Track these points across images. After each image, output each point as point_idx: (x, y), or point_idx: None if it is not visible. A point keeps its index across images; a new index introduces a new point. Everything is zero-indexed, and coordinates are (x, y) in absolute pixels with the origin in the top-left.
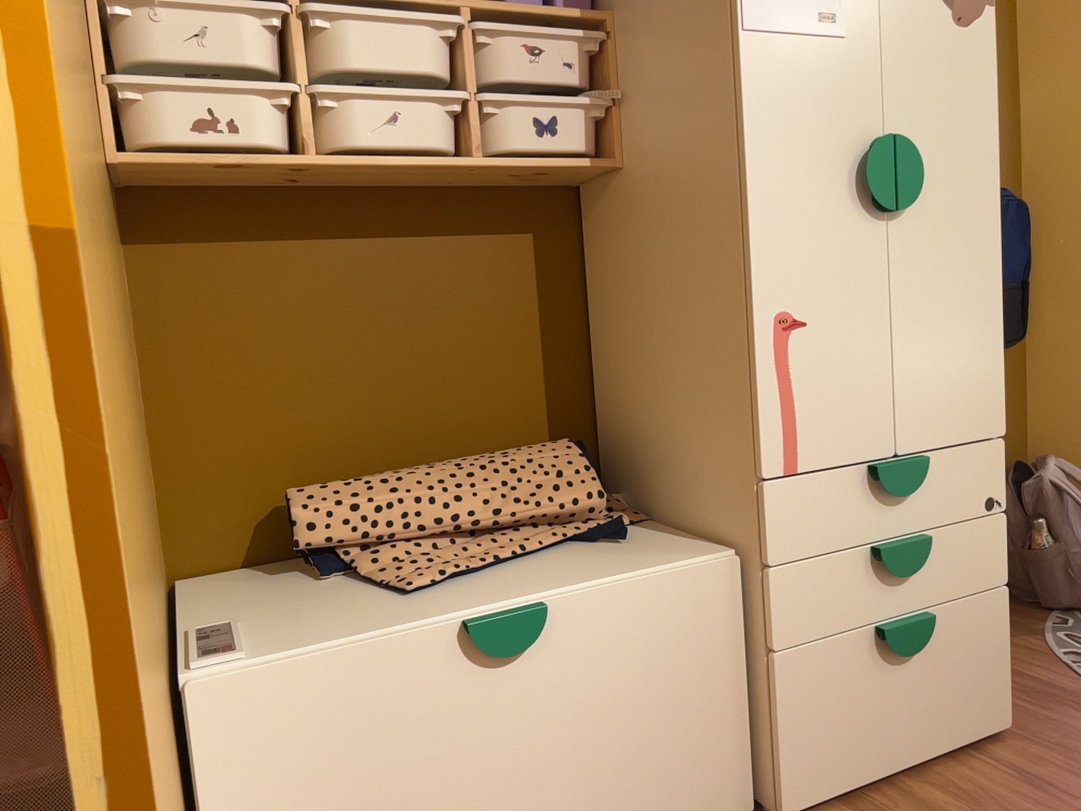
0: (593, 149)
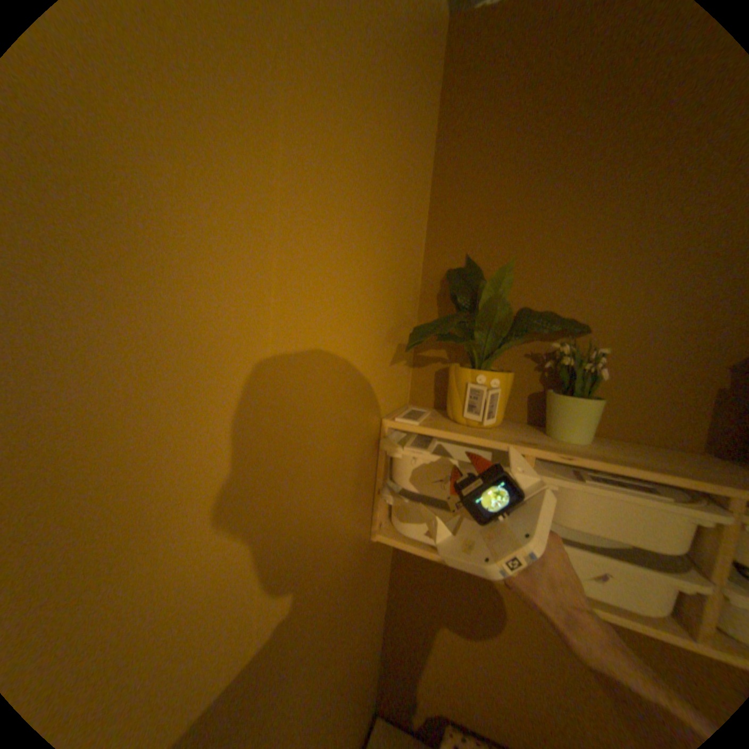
0: None
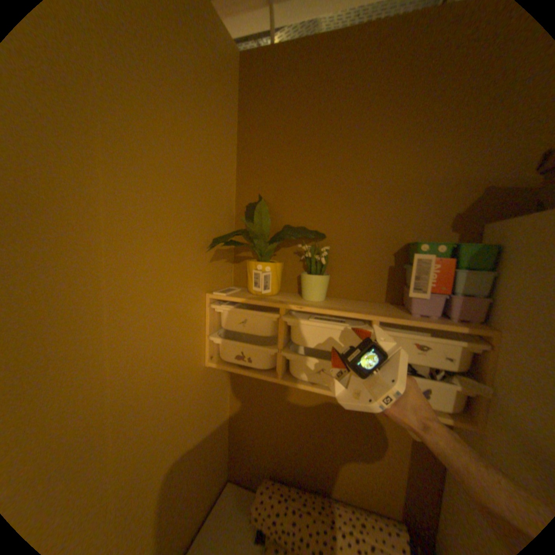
0: (461, 409)
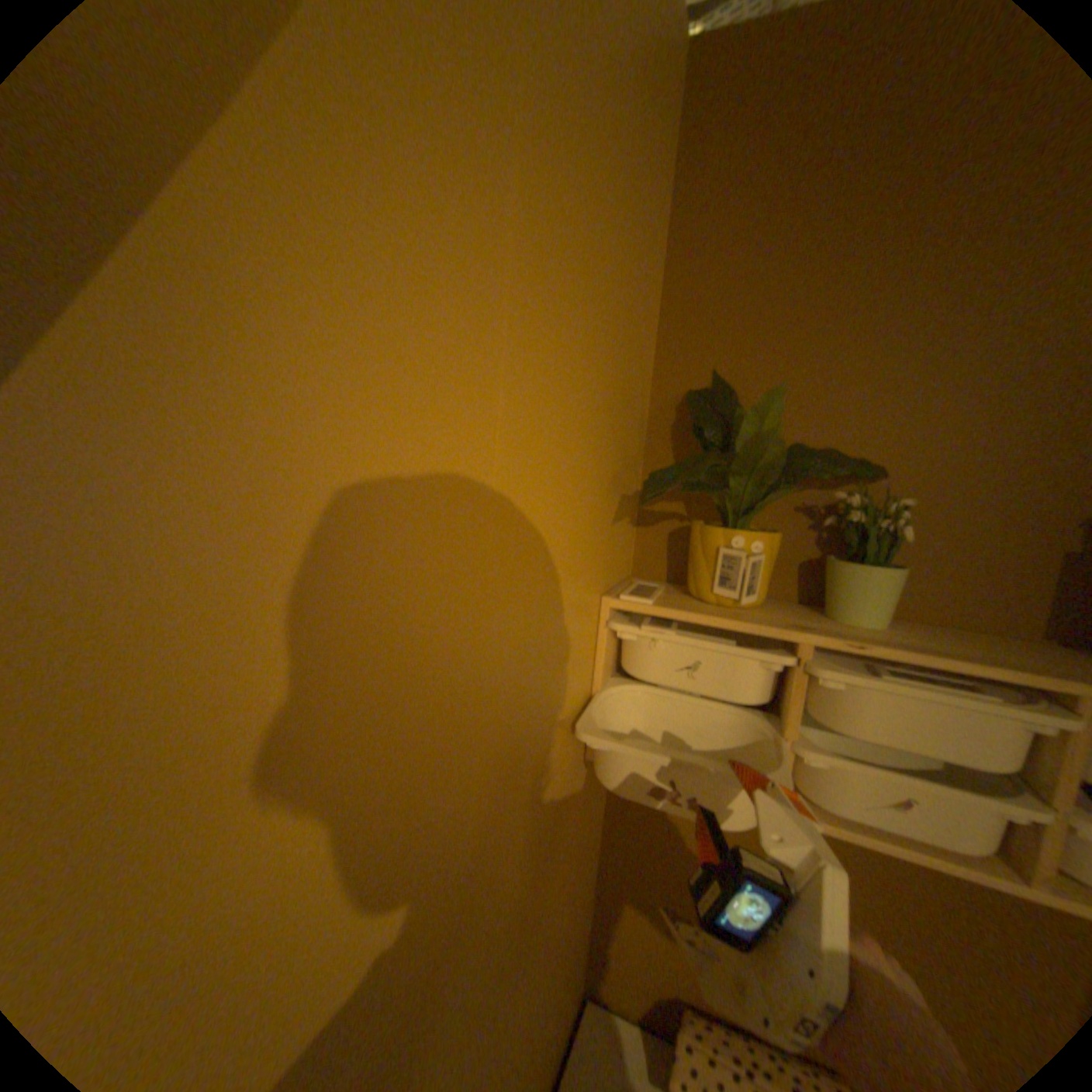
0: None
